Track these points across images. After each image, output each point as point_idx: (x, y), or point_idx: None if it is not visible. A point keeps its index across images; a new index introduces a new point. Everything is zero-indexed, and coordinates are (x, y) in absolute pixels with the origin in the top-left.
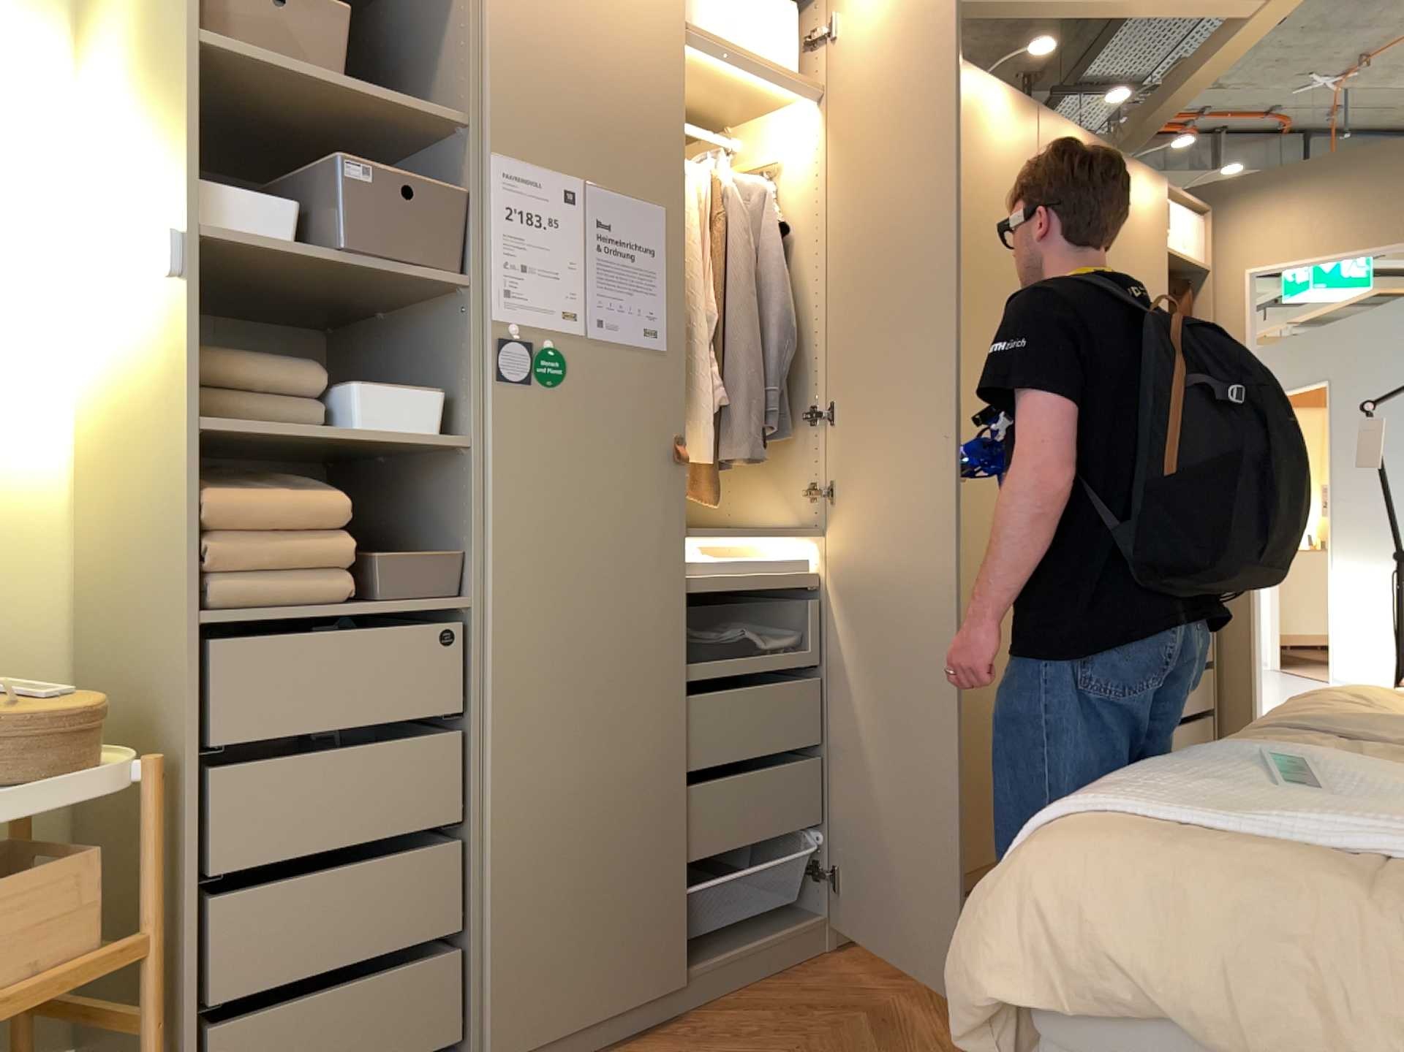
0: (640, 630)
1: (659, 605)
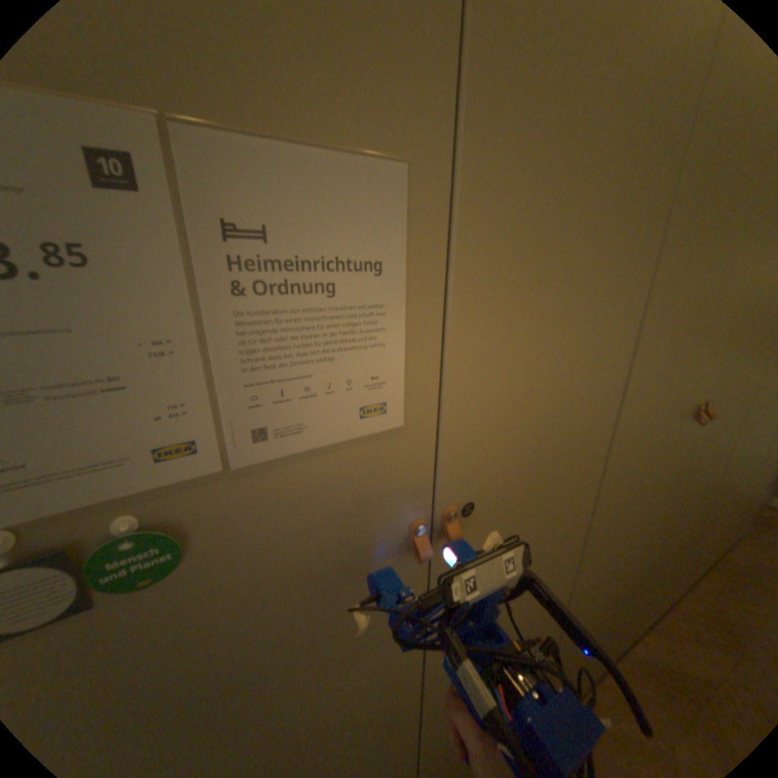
0: (367, 718)
1: (391, 685)
